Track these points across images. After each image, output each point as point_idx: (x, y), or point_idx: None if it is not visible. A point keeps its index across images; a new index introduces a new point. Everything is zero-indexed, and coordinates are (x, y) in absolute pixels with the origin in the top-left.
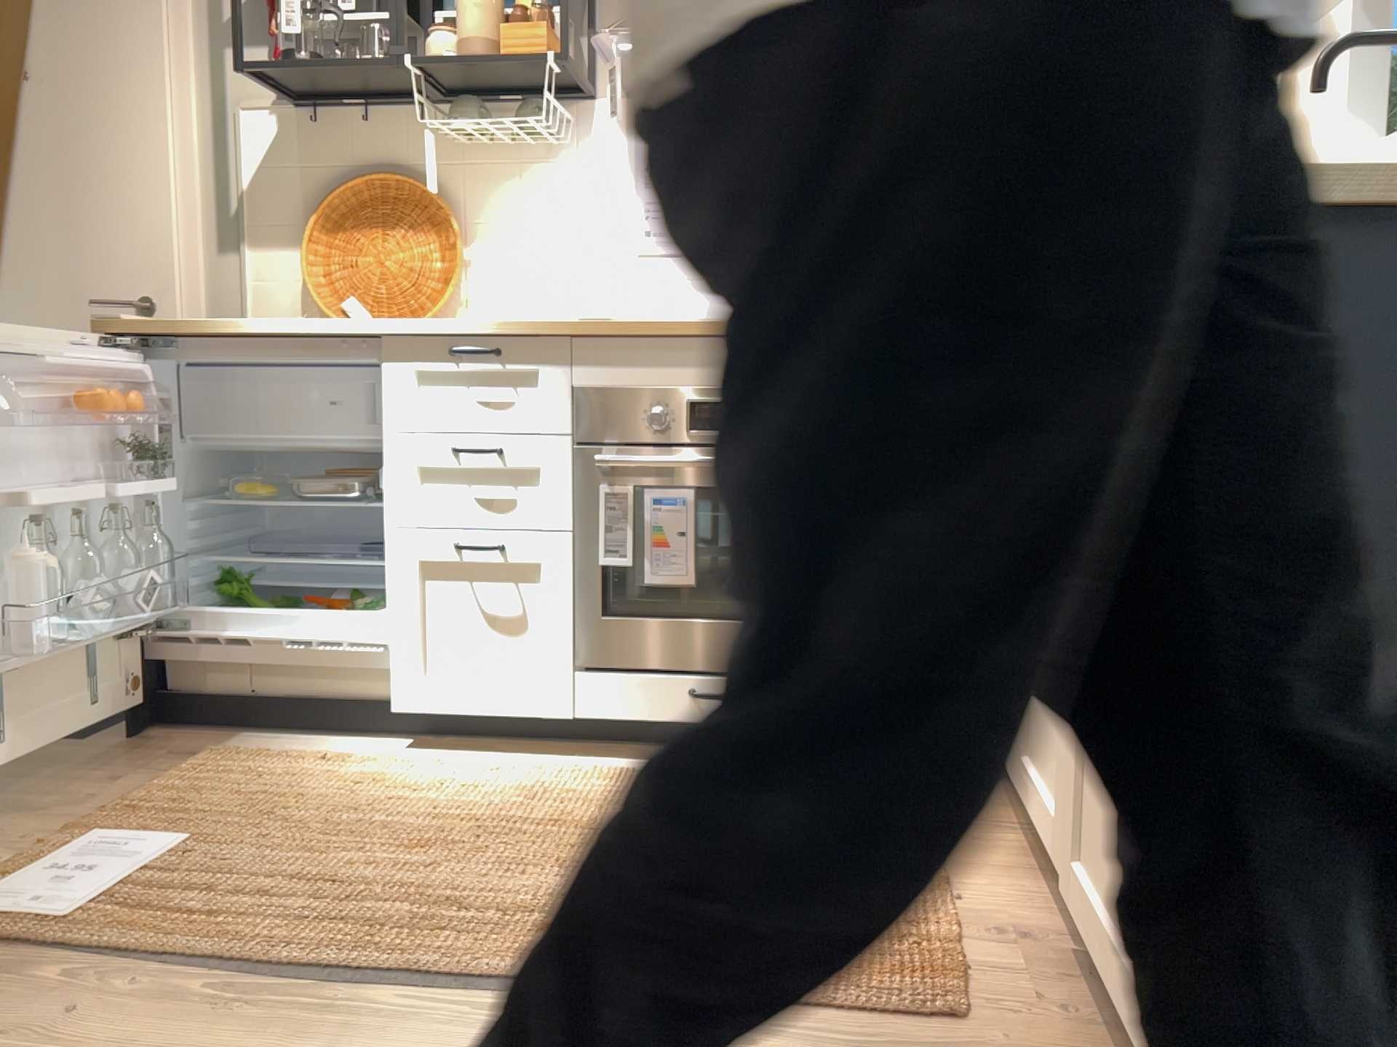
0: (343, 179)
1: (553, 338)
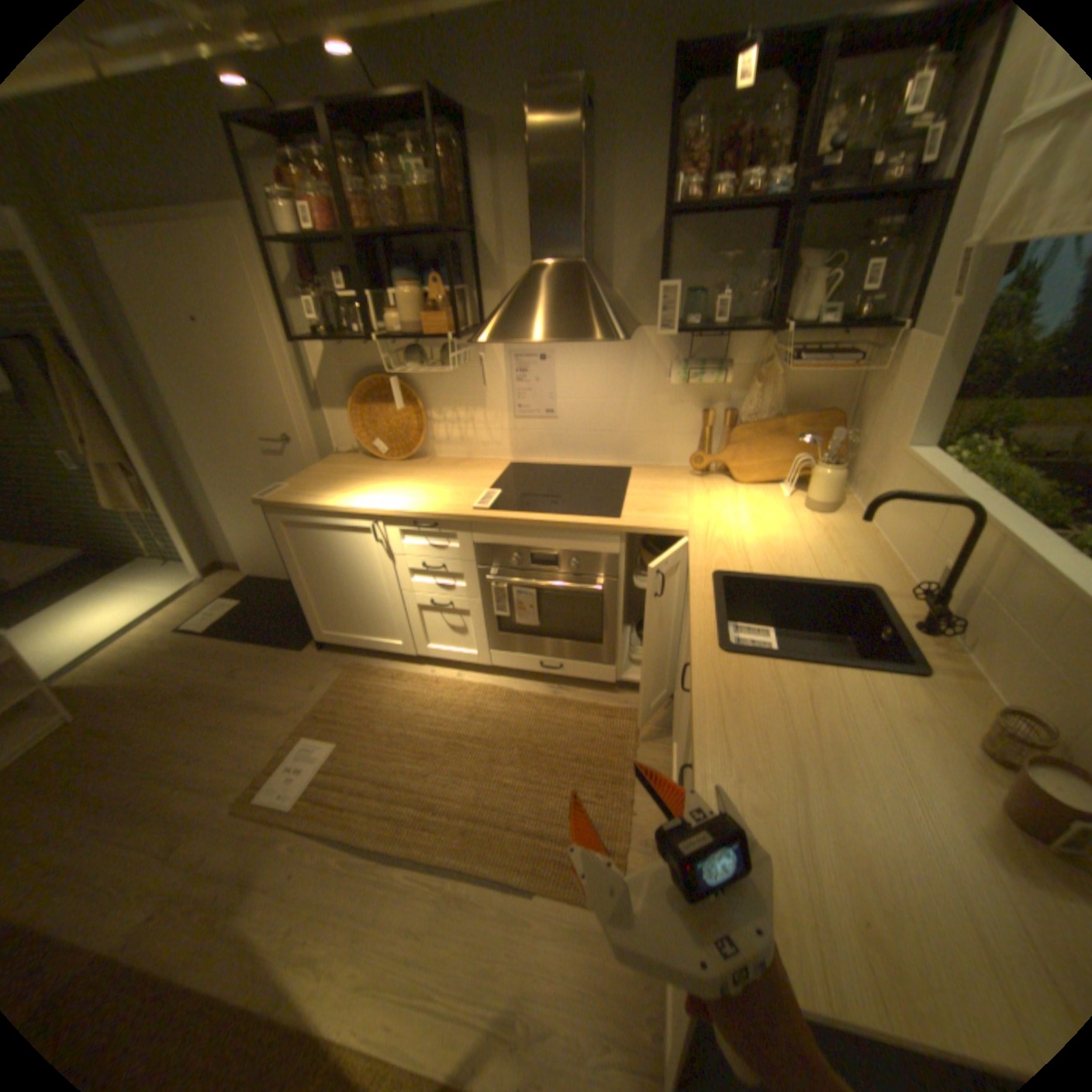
0: (362, 374)
1: (461, 521)
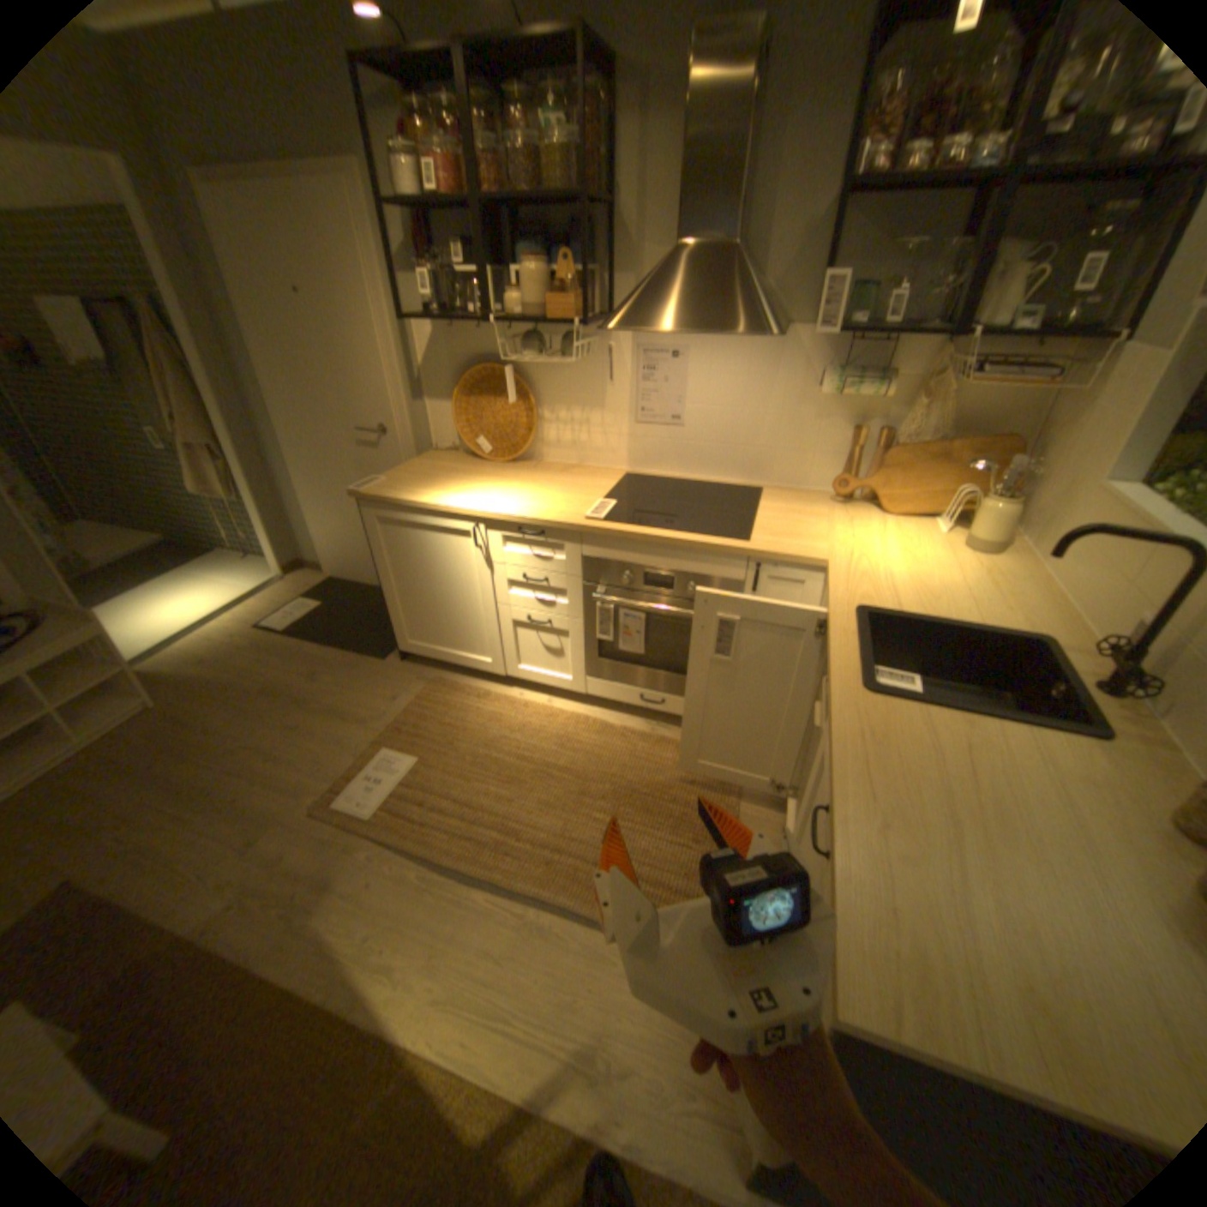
0: (471, 362)
1: (571, 531)
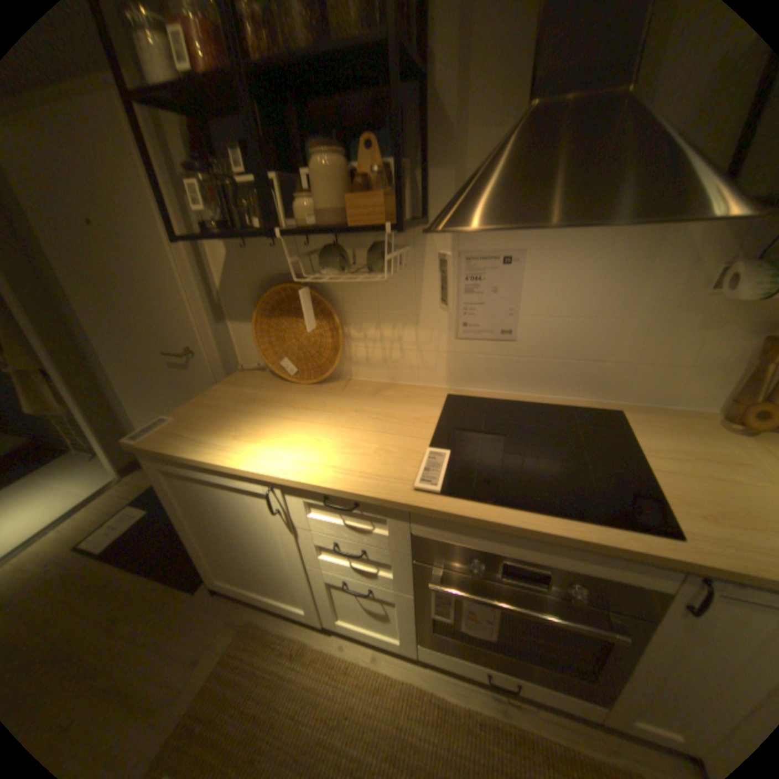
0: (269, 280)
1: (397, 506)
